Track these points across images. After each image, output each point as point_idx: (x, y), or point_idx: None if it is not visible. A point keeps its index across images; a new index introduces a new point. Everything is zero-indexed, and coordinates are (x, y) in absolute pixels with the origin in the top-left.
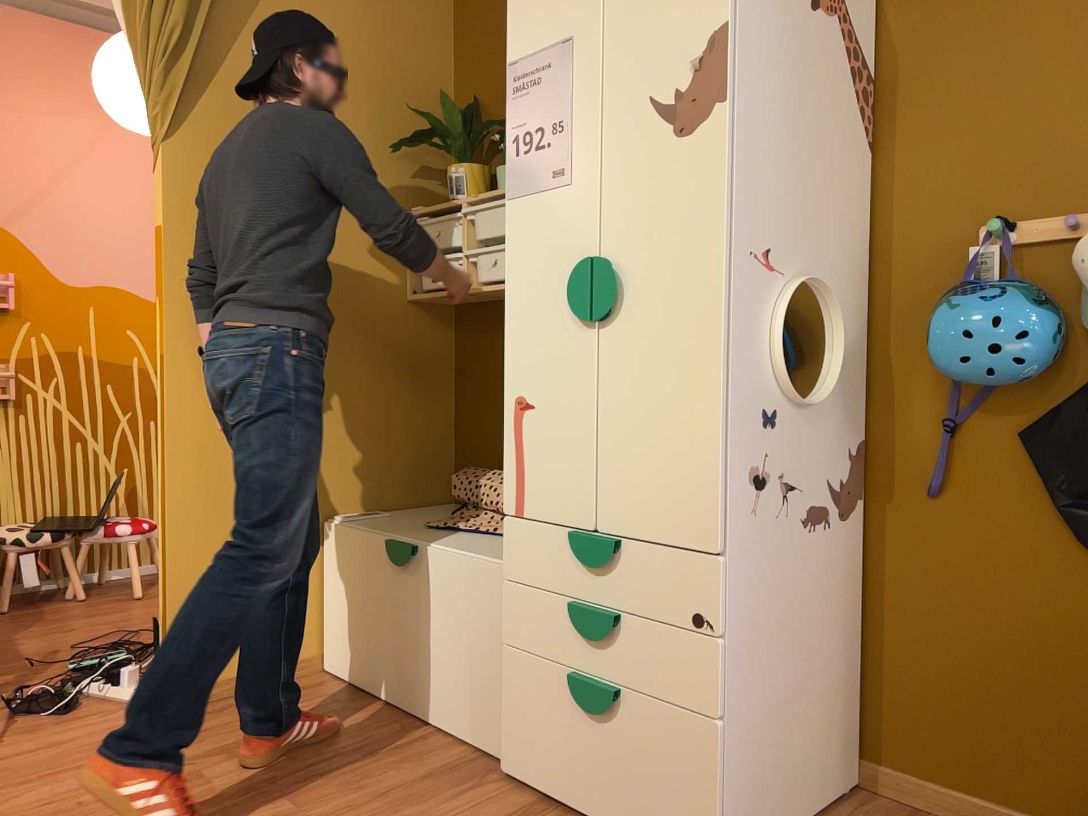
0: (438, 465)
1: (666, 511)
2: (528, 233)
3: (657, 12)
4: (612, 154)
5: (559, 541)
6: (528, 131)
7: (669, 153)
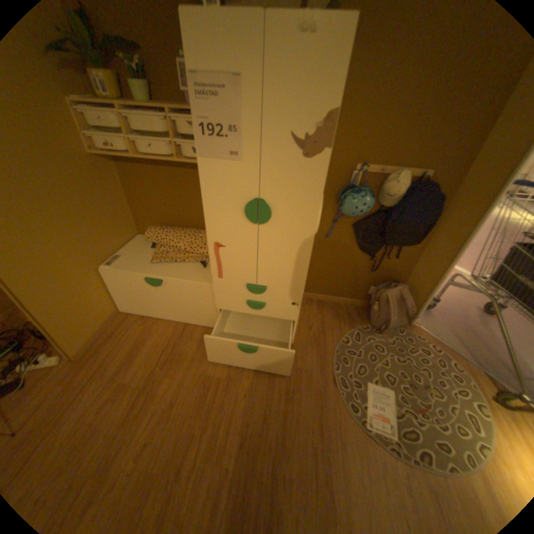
0: (128, 223)
1: (284, 280)
2: (215, 178)
3: (299, 82)
4: (267, 154)
5: (239, 285)
6: (209, 123)
7: (299, 164)
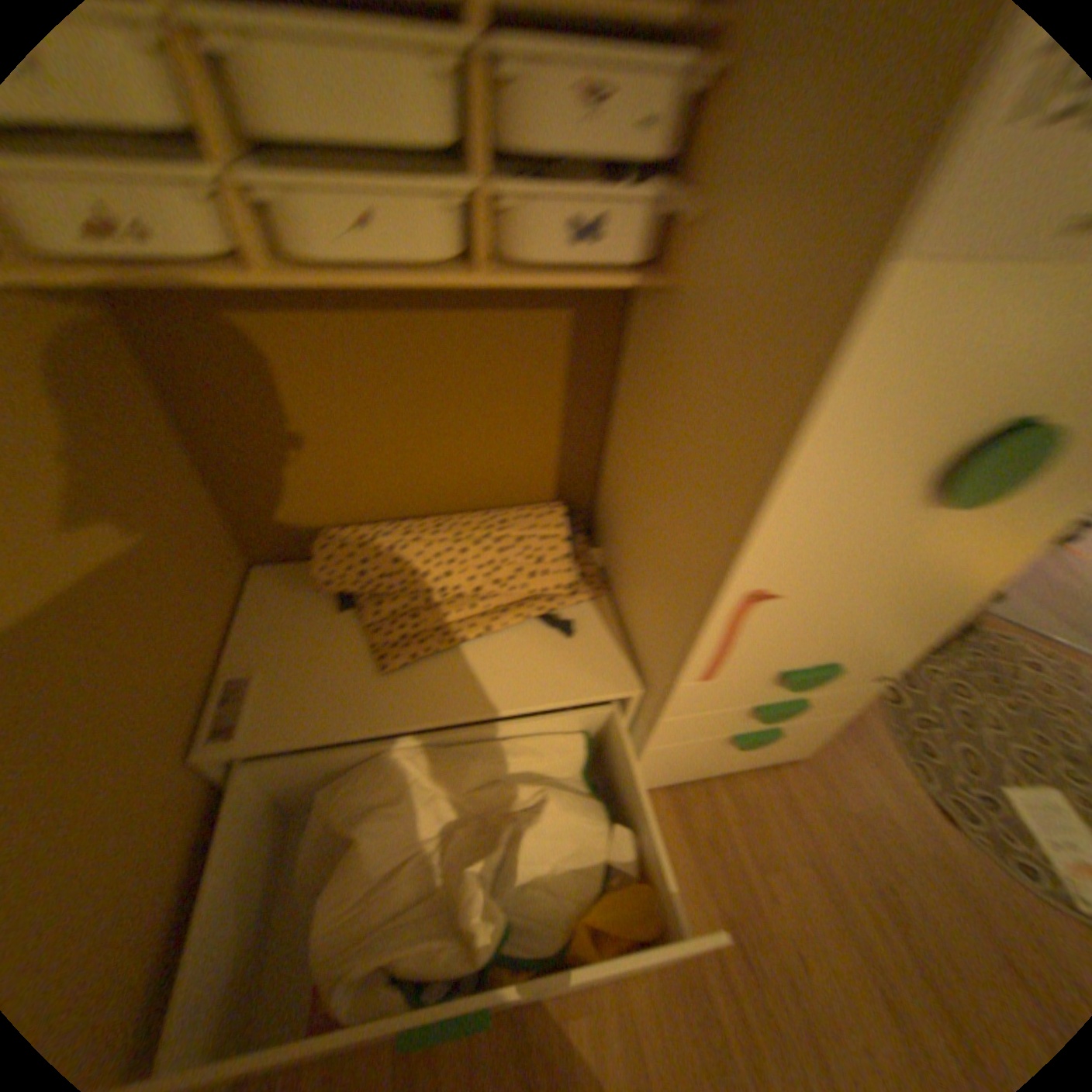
0: (217, 539)
1: (904, 636)
2: (912, 354)
3: None
4: None
5: (756, 680)
6: None
7: None
